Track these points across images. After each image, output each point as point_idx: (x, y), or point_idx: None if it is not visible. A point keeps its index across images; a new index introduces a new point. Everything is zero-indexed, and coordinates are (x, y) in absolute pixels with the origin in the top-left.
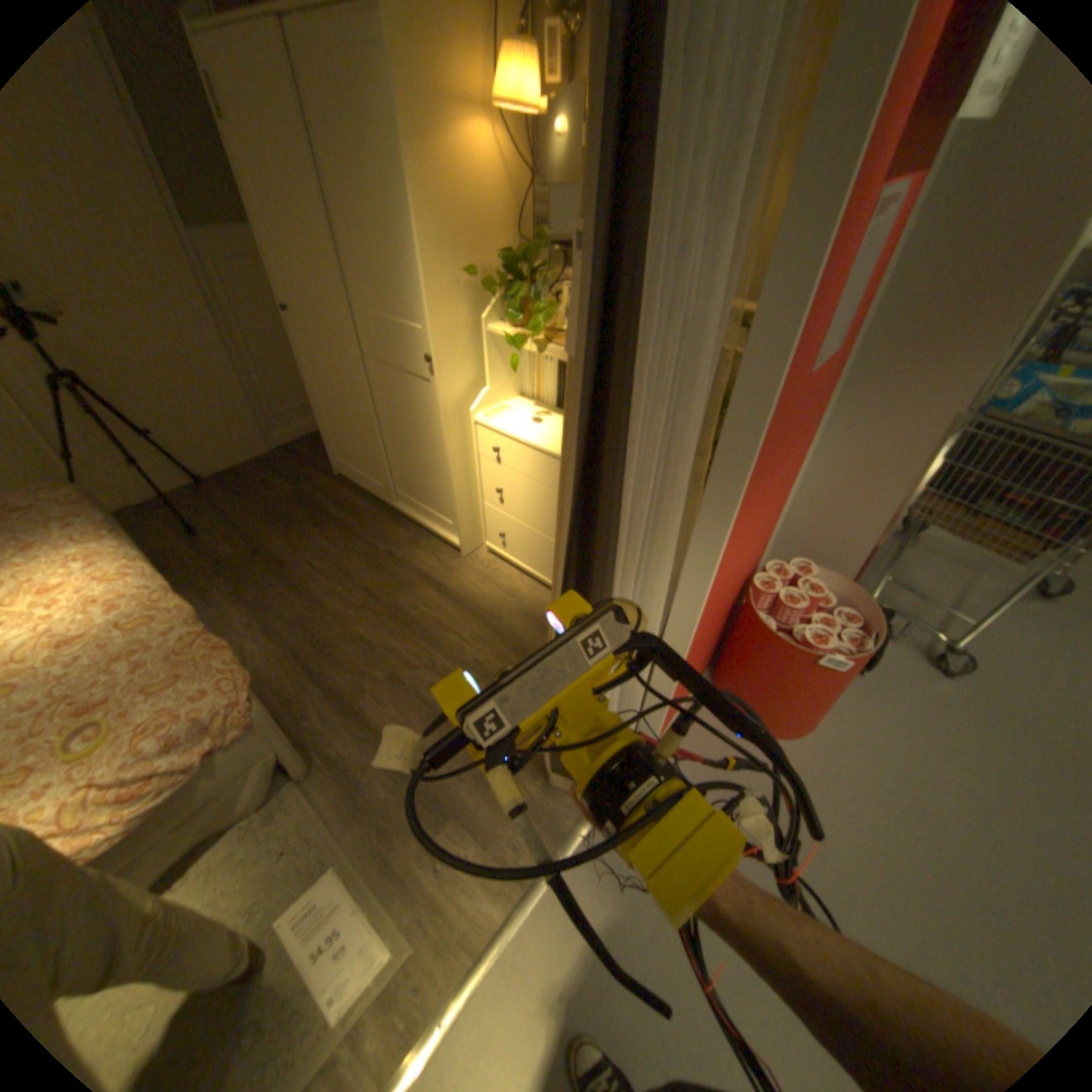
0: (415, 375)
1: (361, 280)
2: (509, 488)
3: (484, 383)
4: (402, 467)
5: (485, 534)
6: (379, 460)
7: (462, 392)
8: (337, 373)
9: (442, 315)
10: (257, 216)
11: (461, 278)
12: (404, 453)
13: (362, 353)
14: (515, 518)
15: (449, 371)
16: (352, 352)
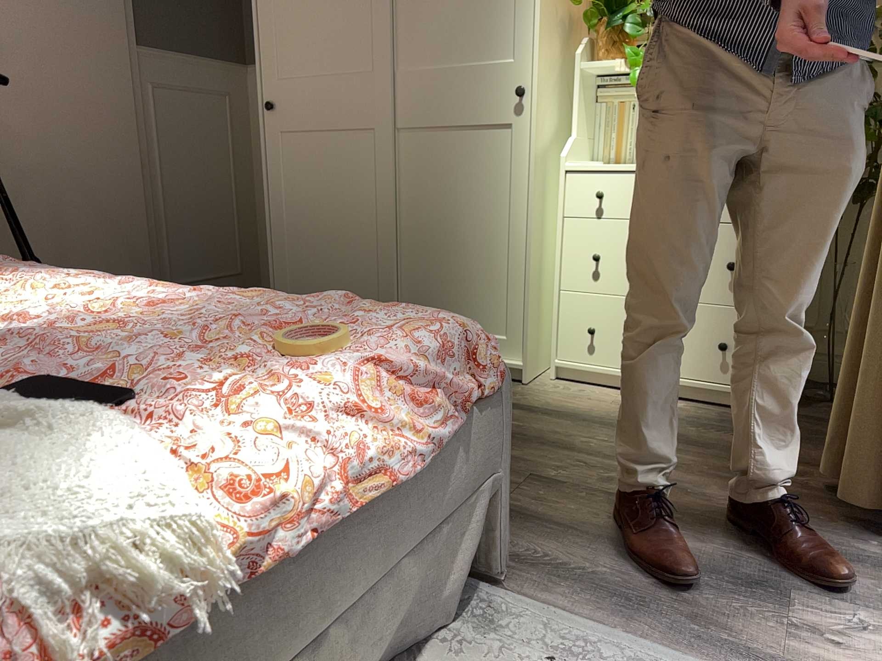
0: (485, 127)
1: (422, 35)
2: (614, 250)
3: (561, 140)
4: (423, 280)
5: (557, 346)
6: (385, 277)
7: (547, 140)
8: (339, 169)
9: (545, 40)
10: (270, 7)
11: (558, 12)
12: (434, 254)
13: (396, 127)
14: (619, 296)
15: (542, 107)
16: (383, 127)
